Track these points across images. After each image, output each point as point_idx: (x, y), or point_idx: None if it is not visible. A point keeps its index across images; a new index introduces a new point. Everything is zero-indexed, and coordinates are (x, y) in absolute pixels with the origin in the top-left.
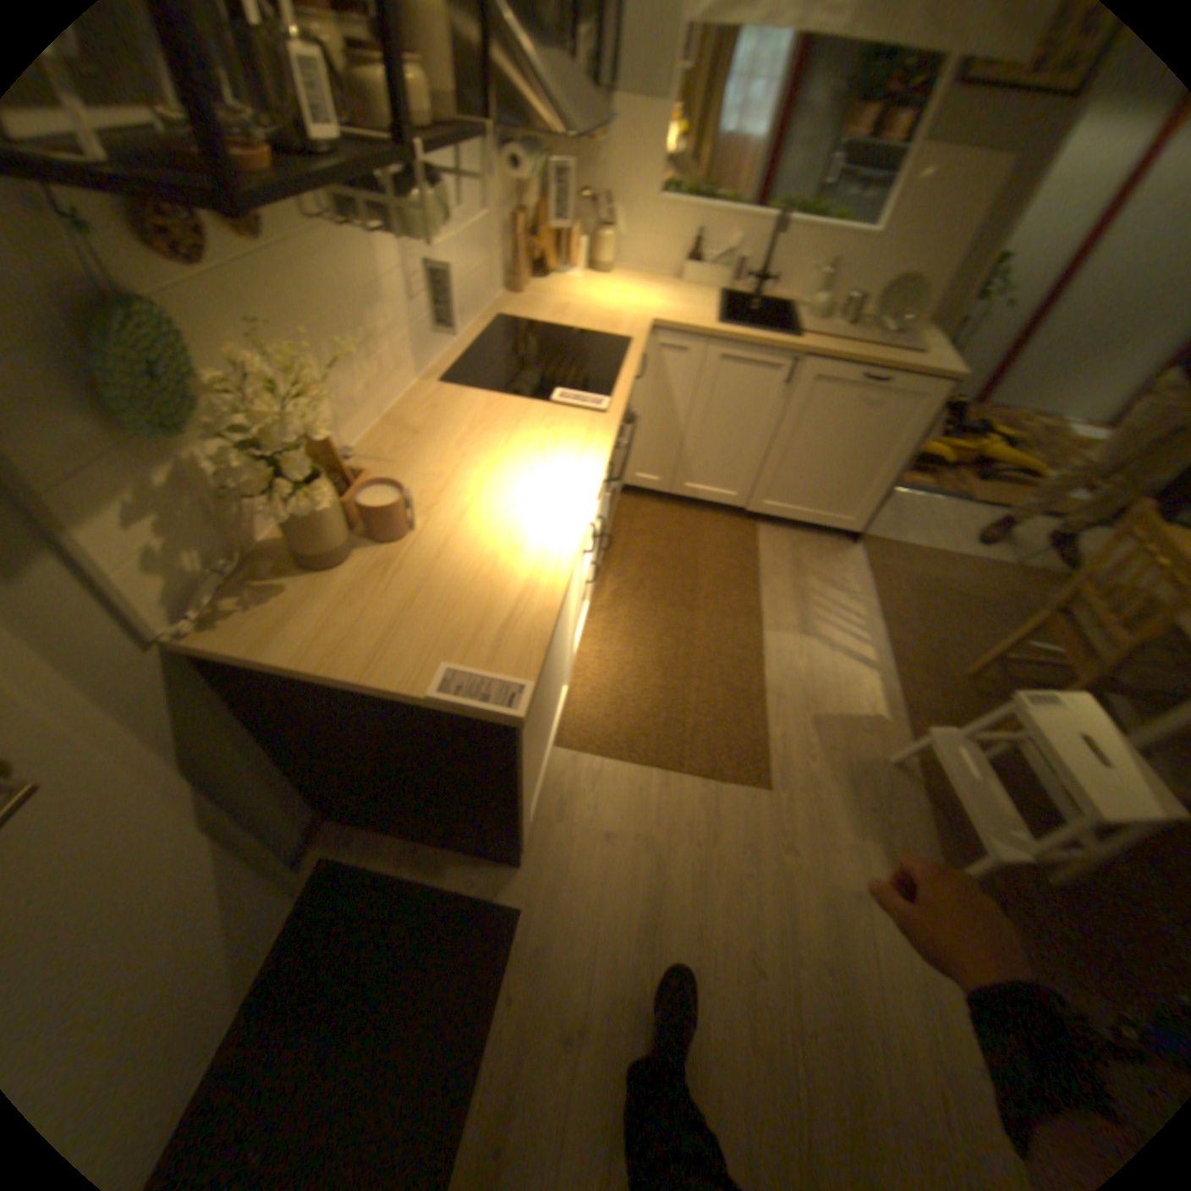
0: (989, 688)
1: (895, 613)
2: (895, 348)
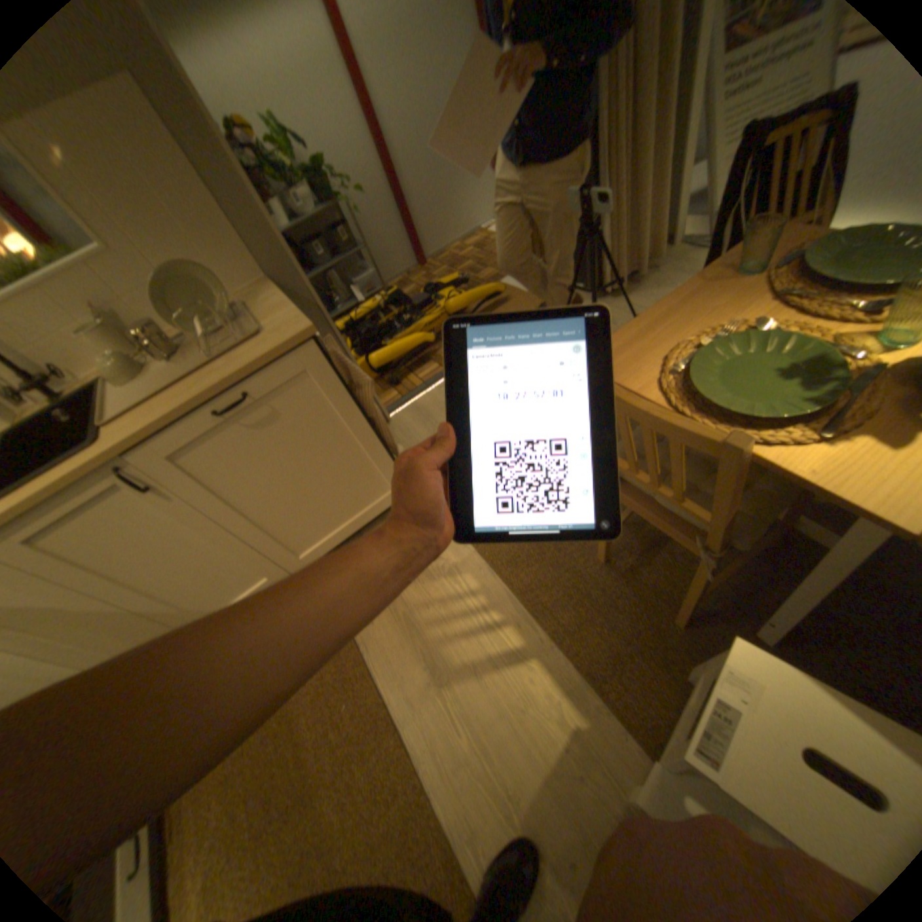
0: (627, 564)
1: (498, 554)
2: (221, 361)
